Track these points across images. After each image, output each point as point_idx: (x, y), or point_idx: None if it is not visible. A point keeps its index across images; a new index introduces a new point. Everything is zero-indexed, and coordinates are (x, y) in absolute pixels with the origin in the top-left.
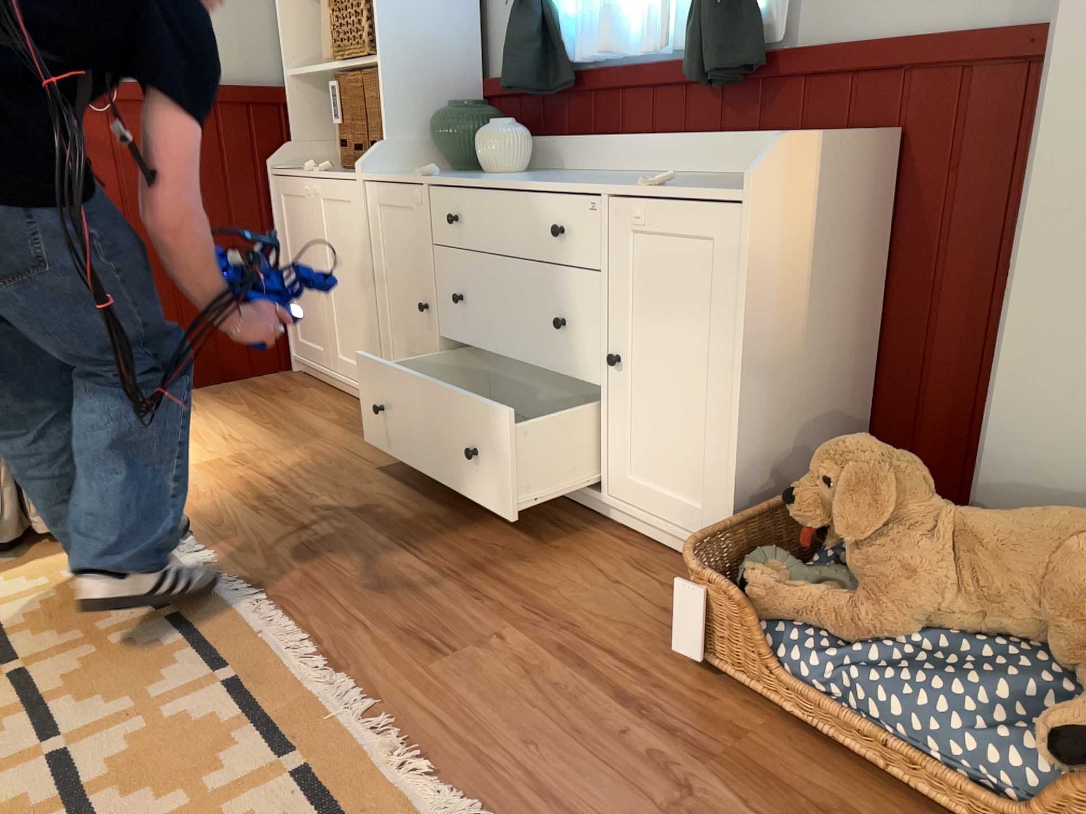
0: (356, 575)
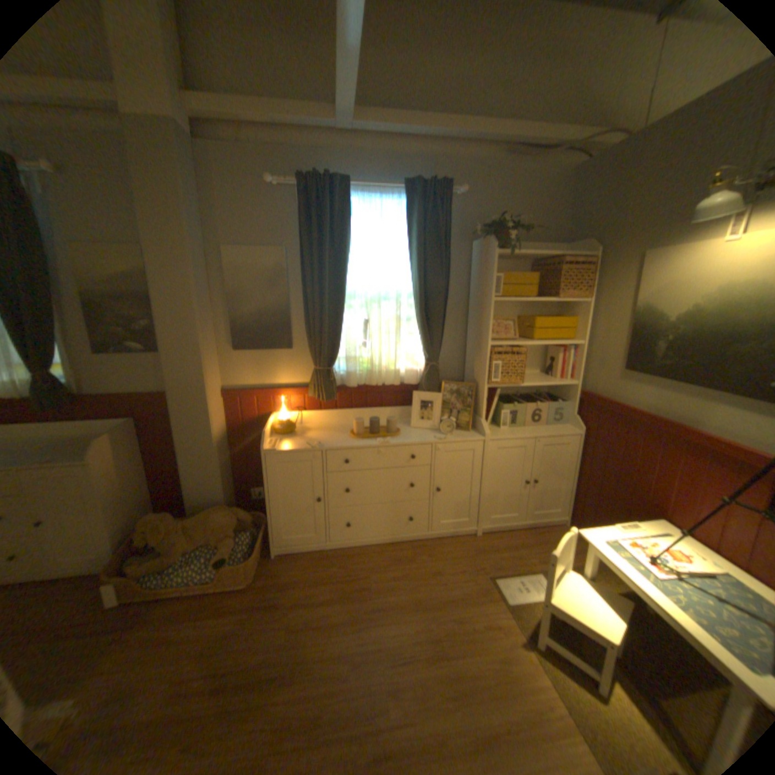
0: None
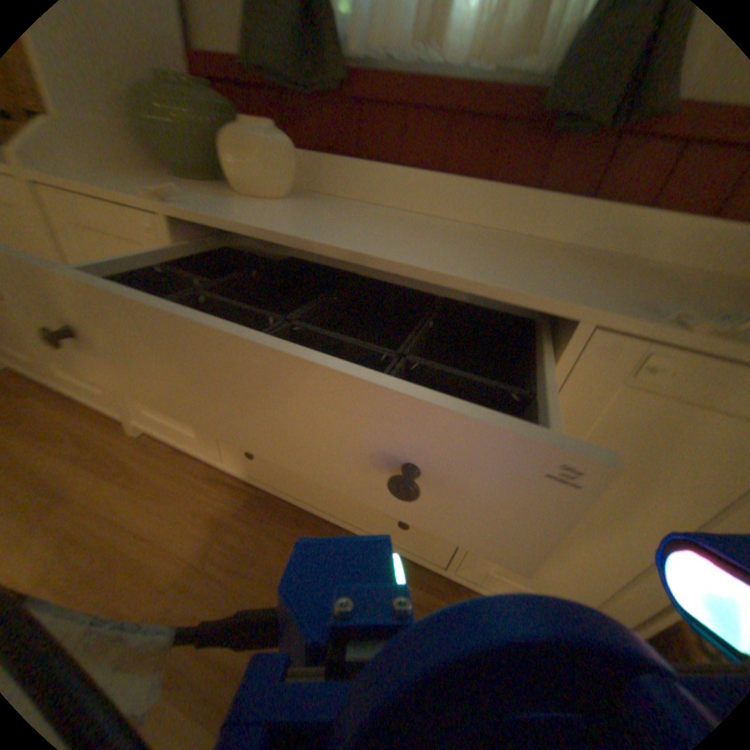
0: None
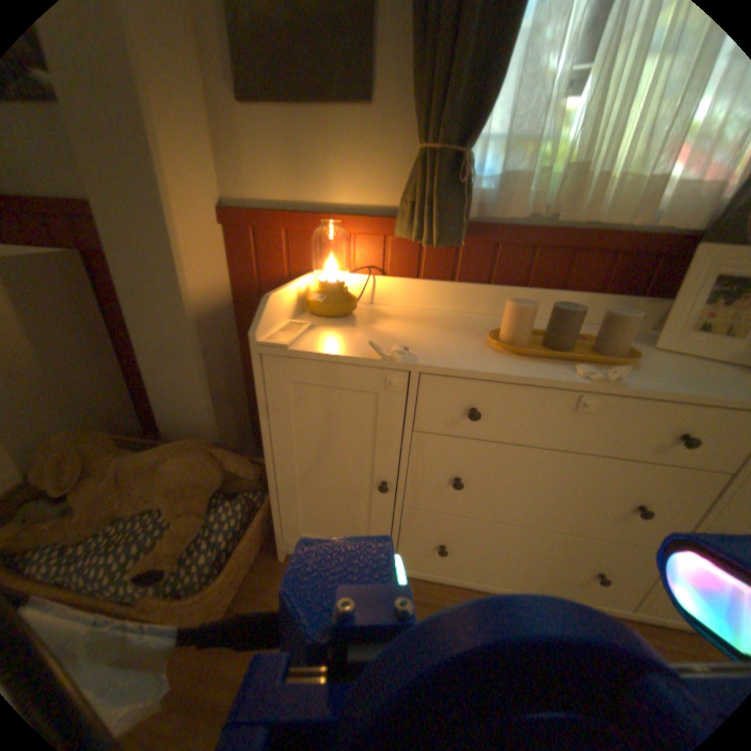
0: None
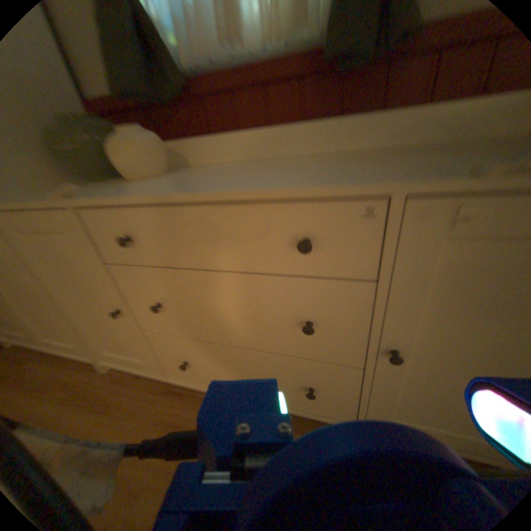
0: None
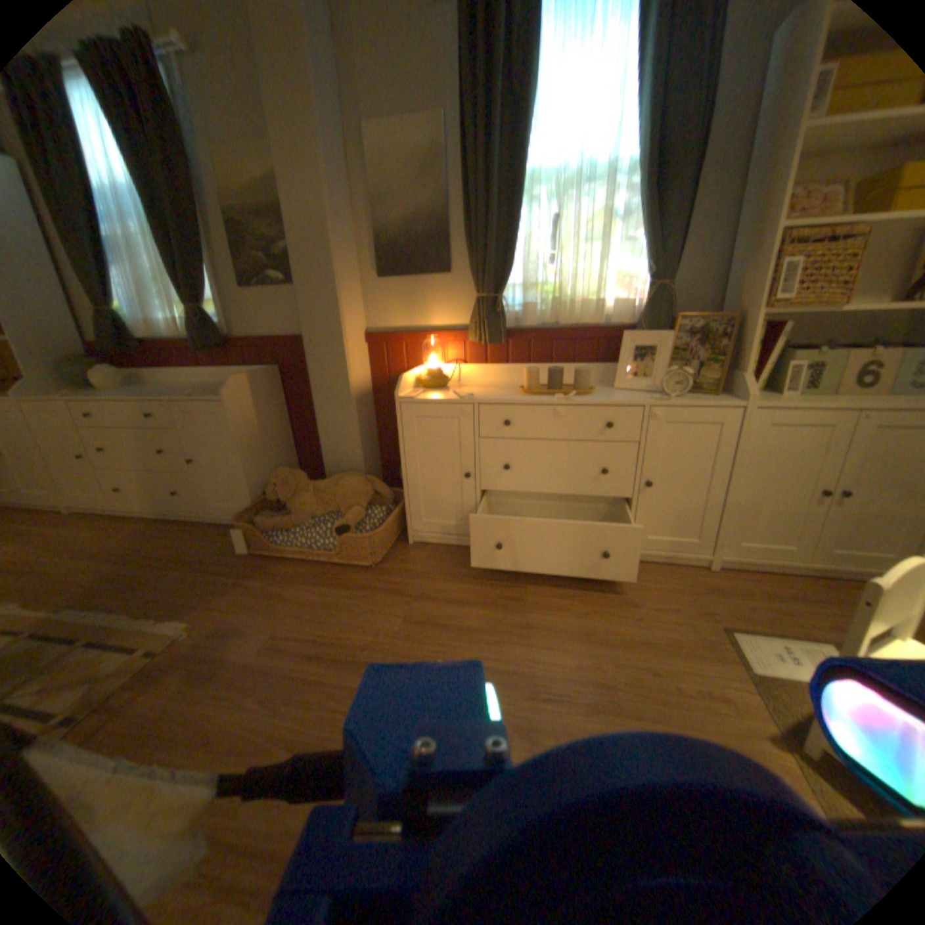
0: (82, 581)
